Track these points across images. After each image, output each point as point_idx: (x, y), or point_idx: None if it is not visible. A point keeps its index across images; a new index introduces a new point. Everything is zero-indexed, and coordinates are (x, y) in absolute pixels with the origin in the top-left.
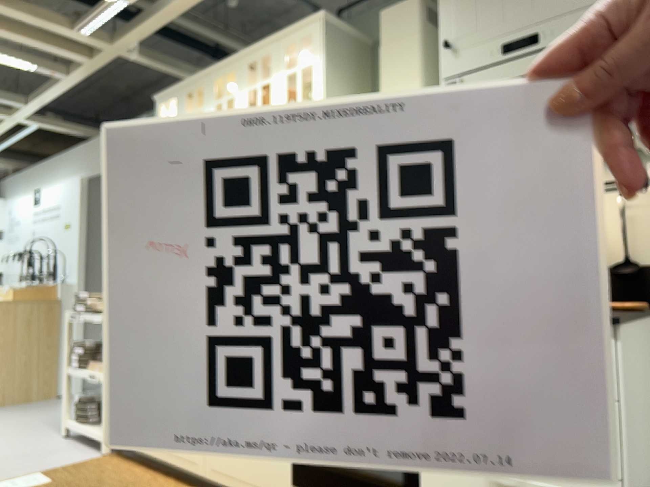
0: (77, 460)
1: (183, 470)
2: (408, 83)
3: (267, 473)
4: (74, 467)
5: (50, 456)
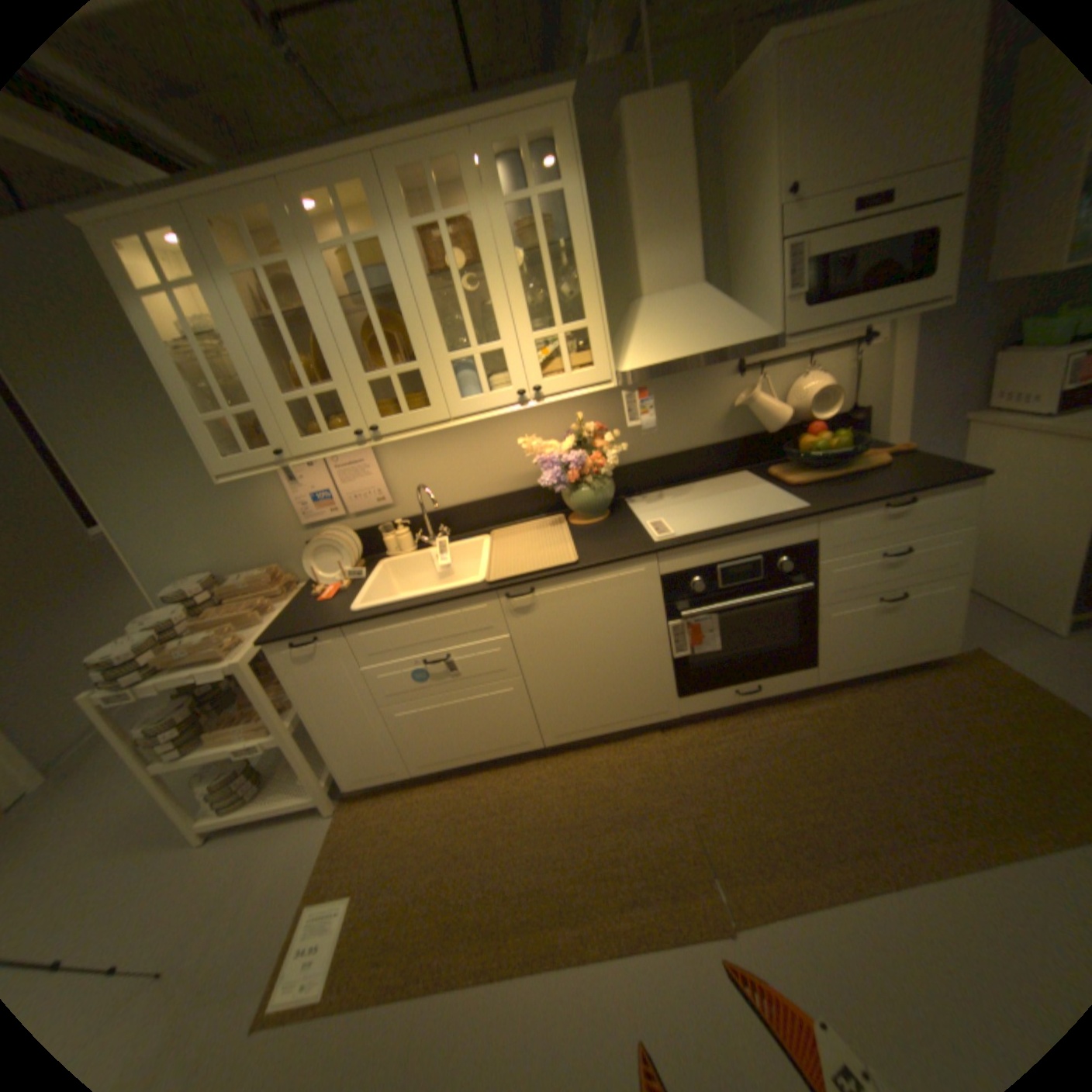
0: (305, 848)
1: (505, 757)
2: (683, 229)
3: (644, 703)
4: (331, 857)
5: (248, 876)
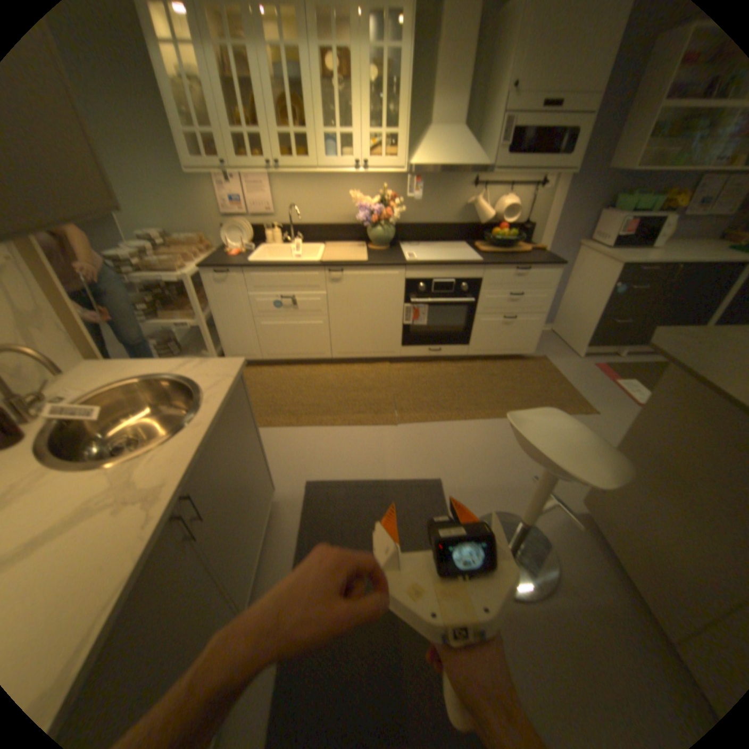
0: None
1: (311, 358)
2: (461, 89)
3: (384, 344)
4: None
5: None
